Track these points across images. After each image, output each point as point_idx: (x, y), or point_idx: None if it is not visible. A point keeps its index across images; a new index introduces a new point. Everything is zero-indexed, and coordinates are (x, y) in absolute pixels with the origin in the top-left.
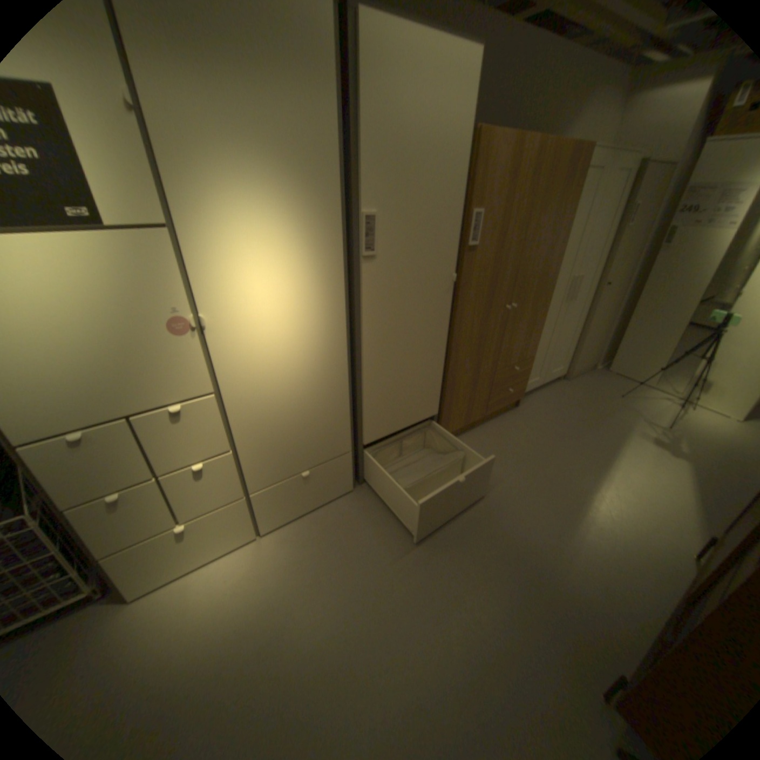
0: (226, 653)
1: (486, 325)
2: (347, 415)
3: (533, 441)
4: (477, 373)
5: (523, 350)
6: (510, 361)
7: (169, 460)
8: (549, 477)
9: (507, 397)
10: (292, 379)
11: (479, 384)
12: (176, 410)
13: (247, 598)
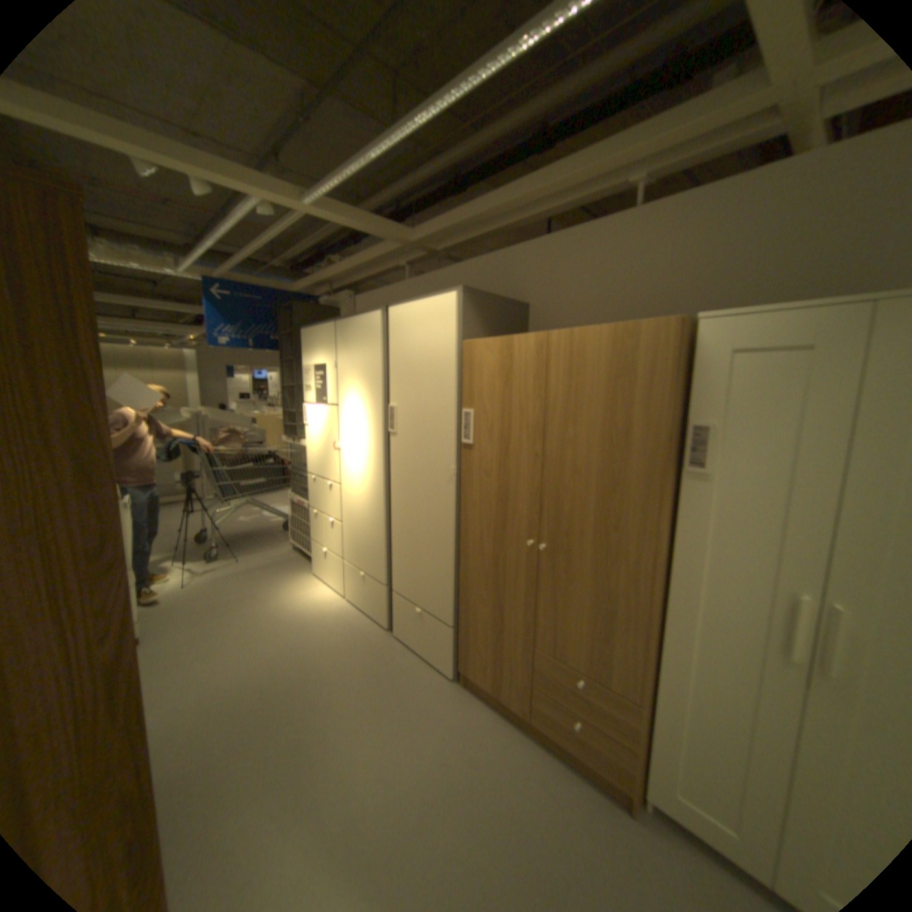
0: (278, 608)
1: (503, 551)
2: (384, 550)
3: (523, 830)
4: (501, 619)
5: (597, 659)
6: (565, 653)
7: (329, 509)
8: (428, 836)
9: (577, 738)
10: (363, 498)
11: (508, 642)
12: (331, 485)
13: (306, 607)
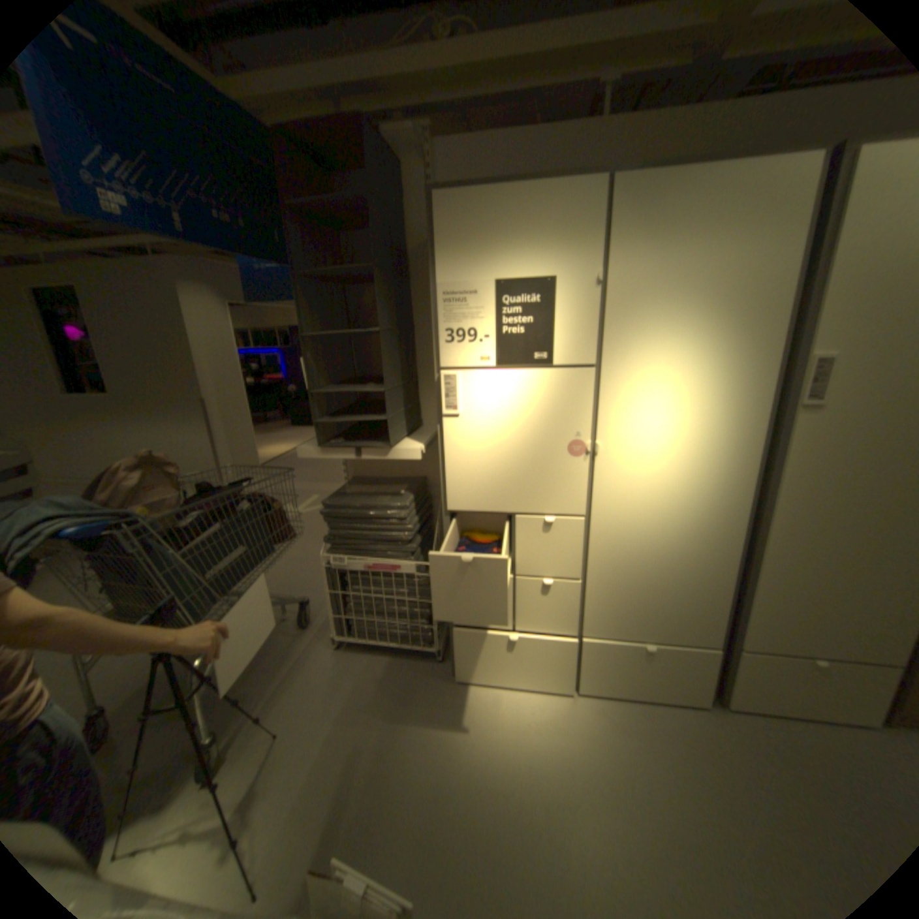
0: (519, 784)
1: None
2: (728, 599)
3: None
4: None
5: None
6: None
7: (529, 565)
8: None
9: None
10: (668, 529)
11: None
12: (550, 522)
13: (551, 747)
